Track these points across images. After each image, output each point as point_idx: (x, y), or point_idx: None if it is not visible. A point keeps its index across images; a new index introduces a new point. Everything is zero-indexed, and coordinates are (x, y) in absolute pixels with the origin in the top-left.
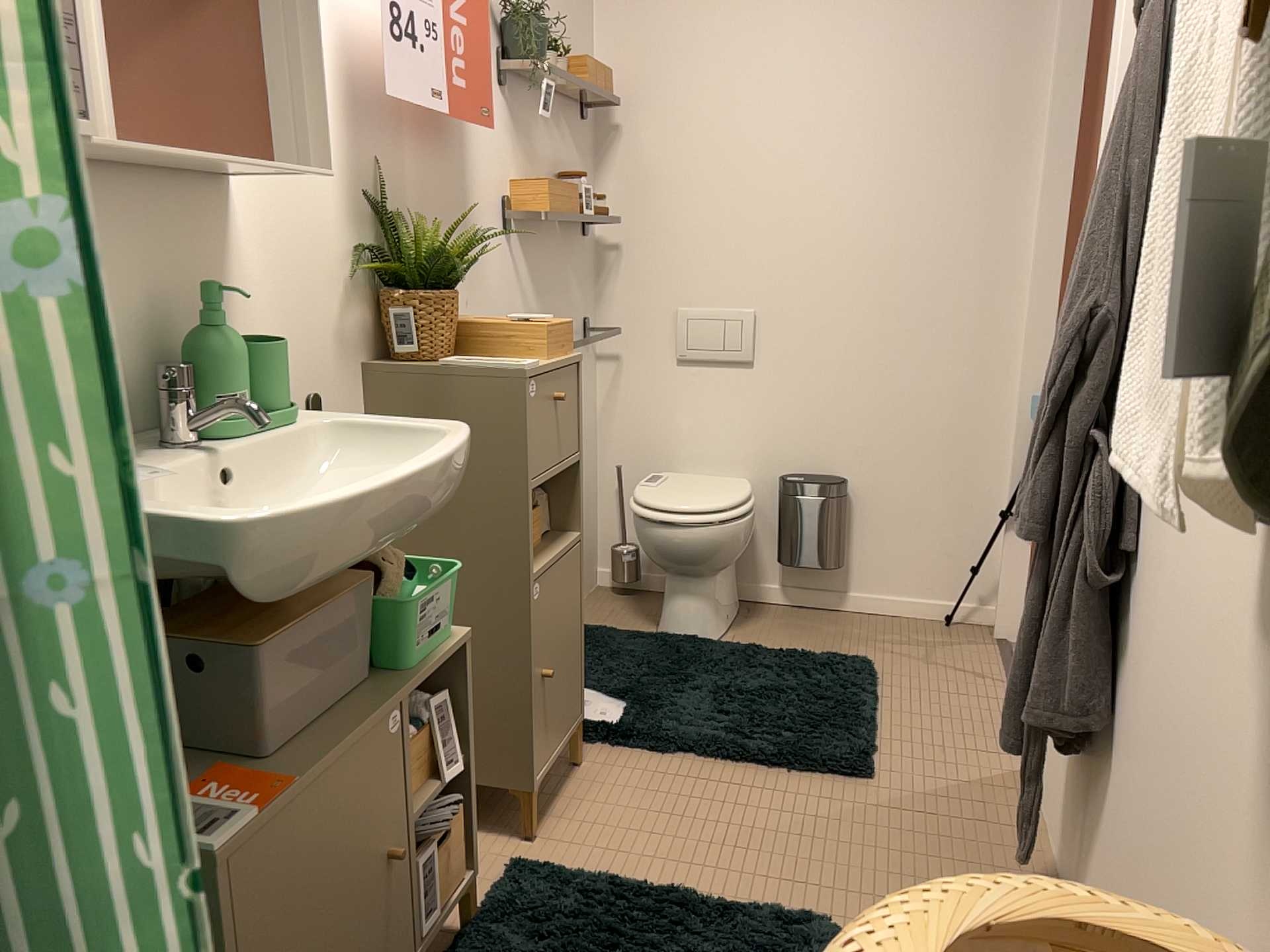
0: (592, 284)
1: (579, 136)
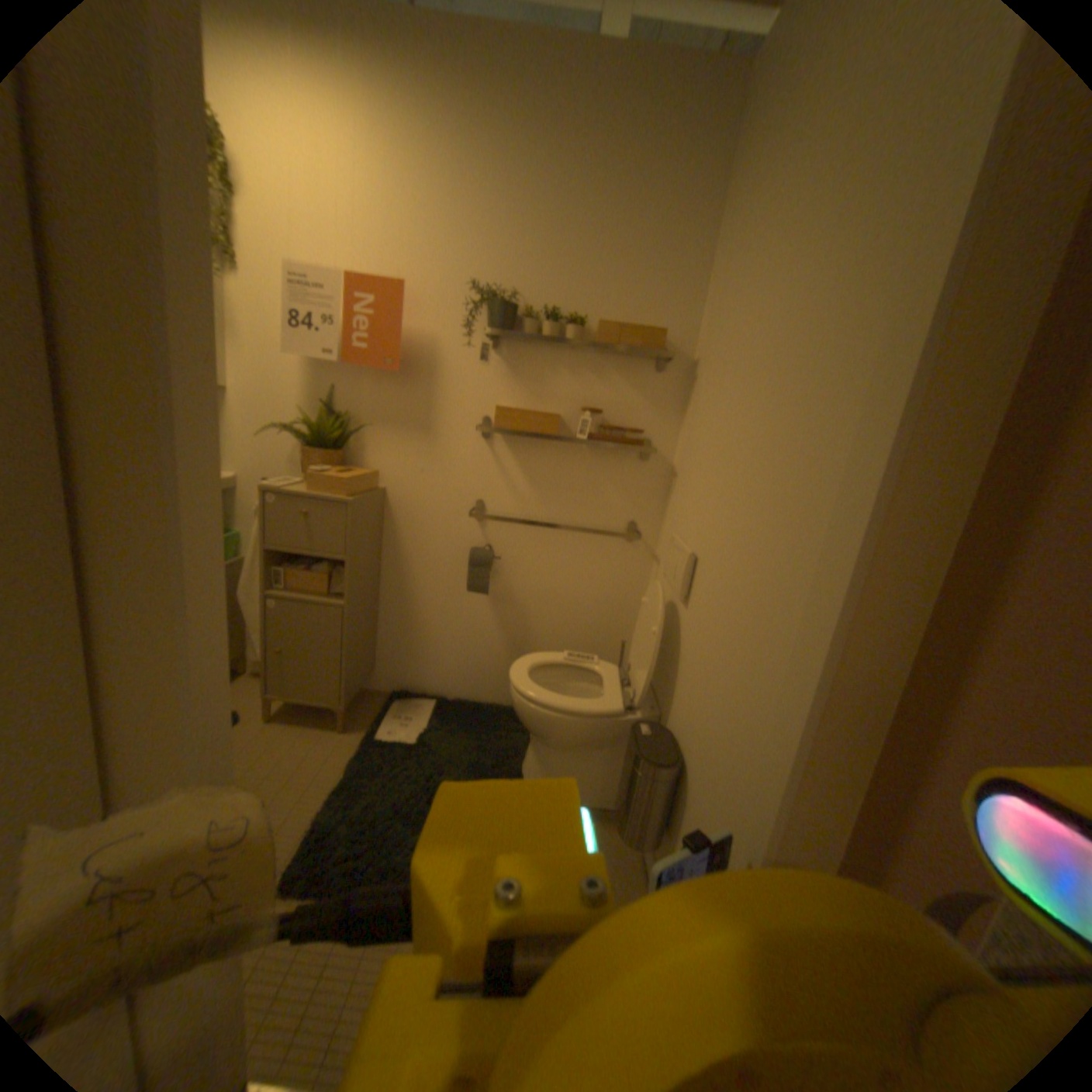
0: (657, 497)
1: (648, 377)
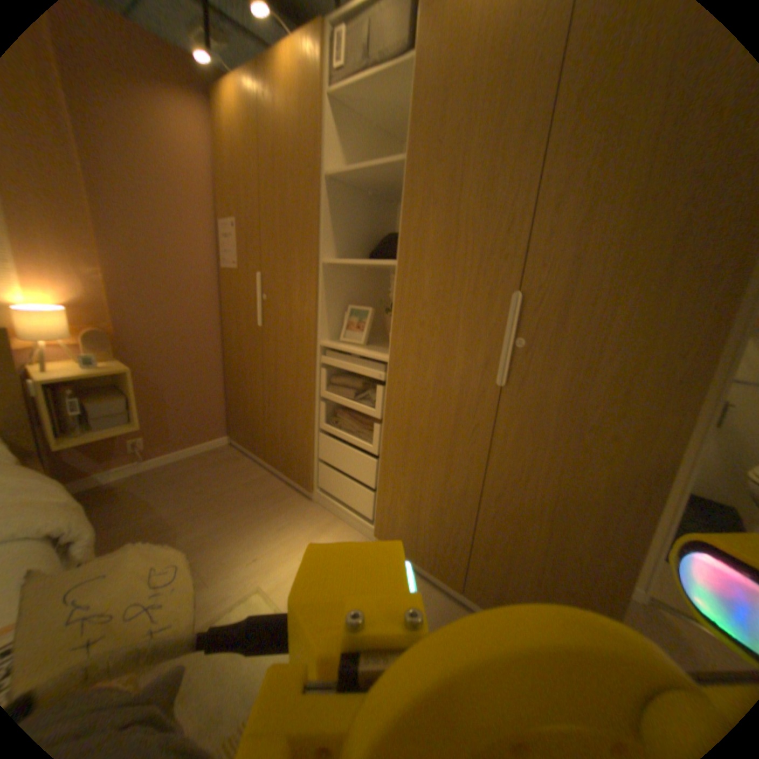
0: None
1: None
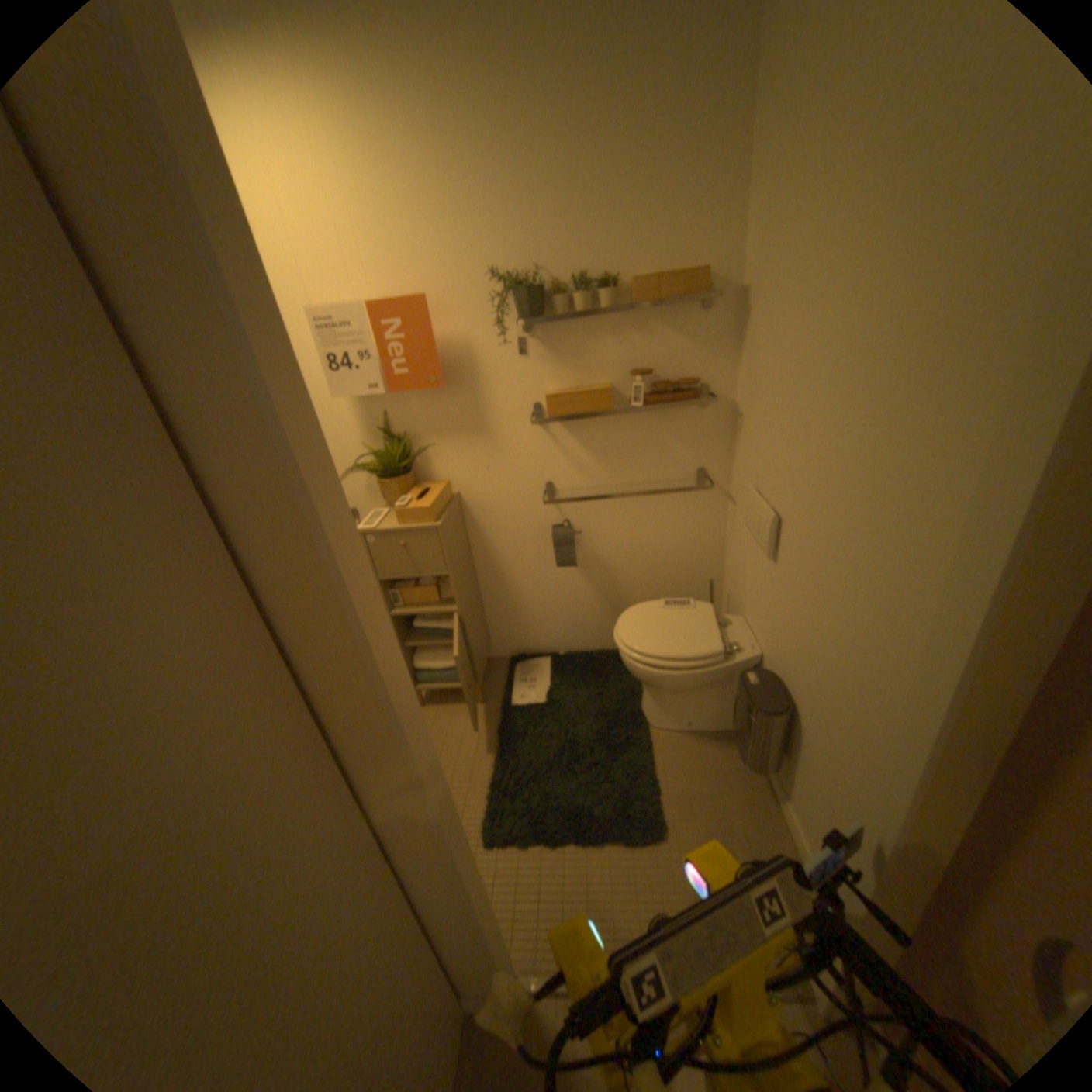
0: (721, 442)
1: (693, 323)
